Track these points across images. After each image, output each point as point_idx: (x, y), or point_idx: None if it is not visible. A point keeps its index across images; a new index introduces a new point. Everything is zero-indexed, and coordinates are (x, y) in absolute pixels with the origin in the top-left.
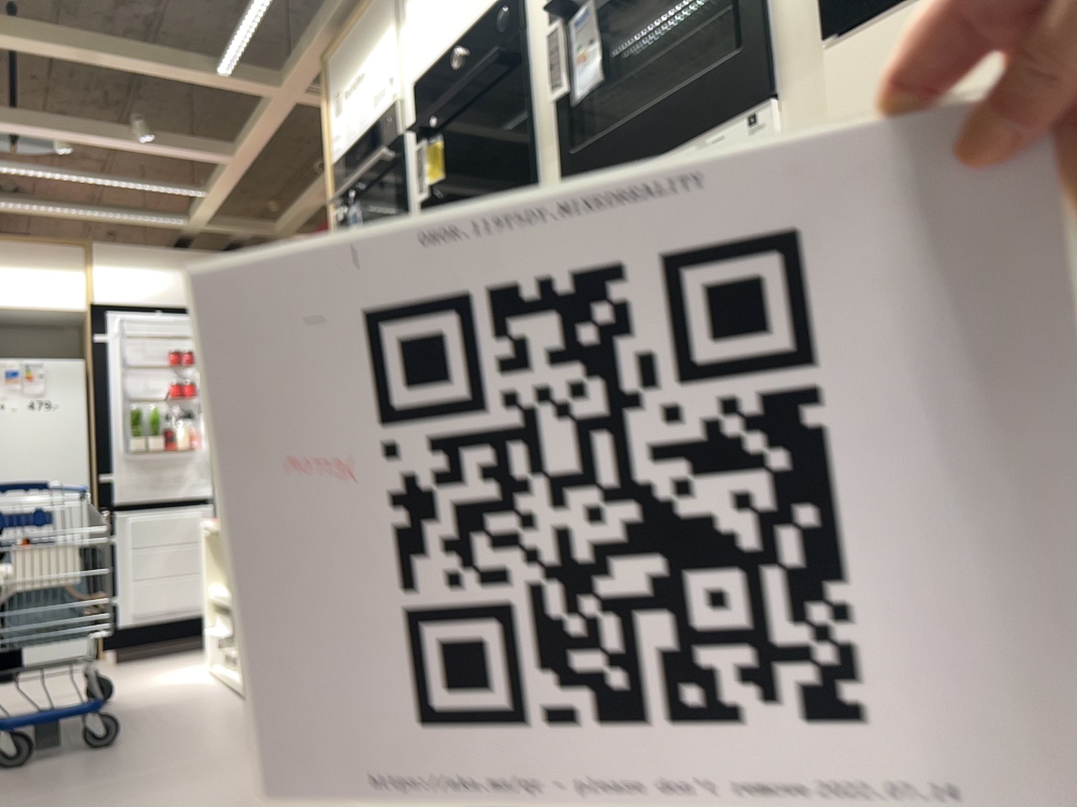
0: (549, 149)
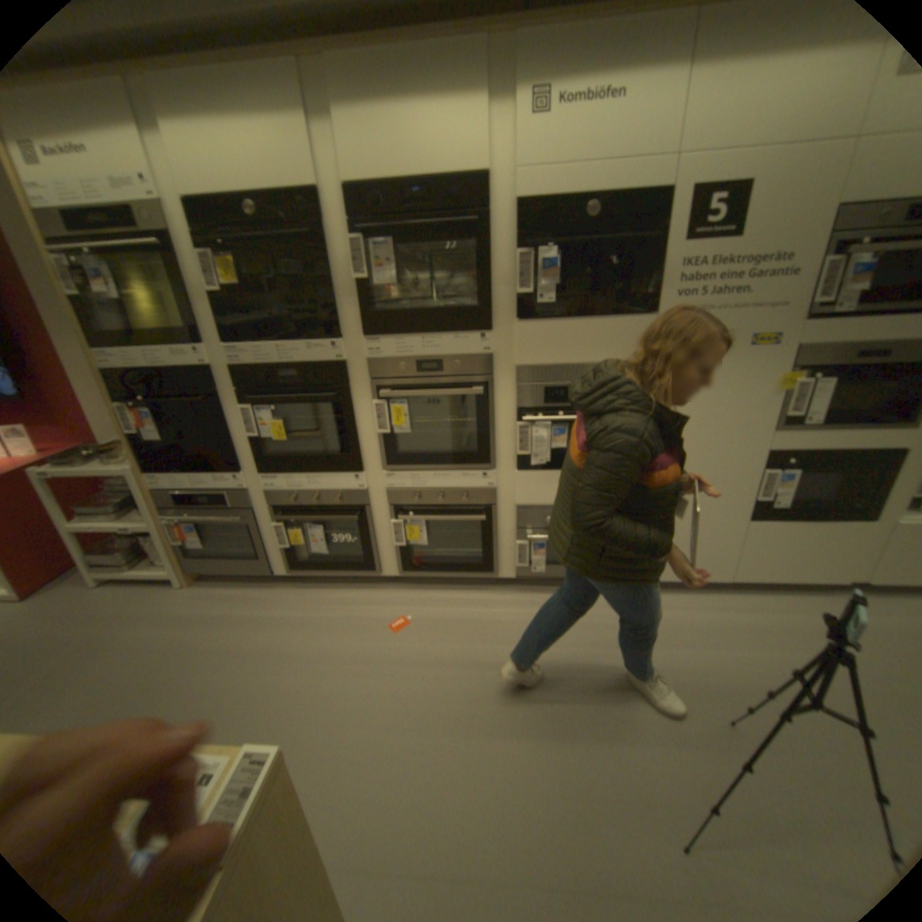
0: (349, 303)
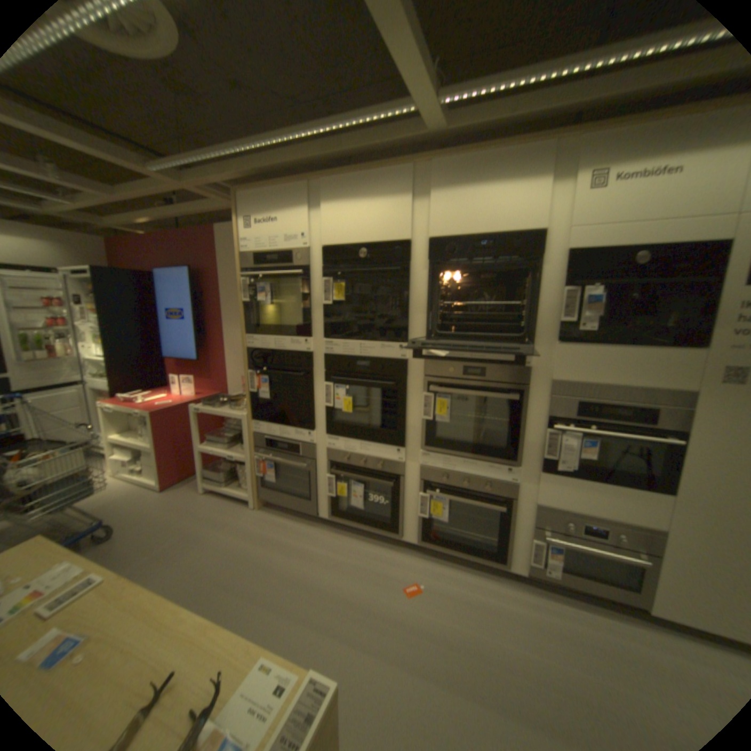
0: (418, 317)
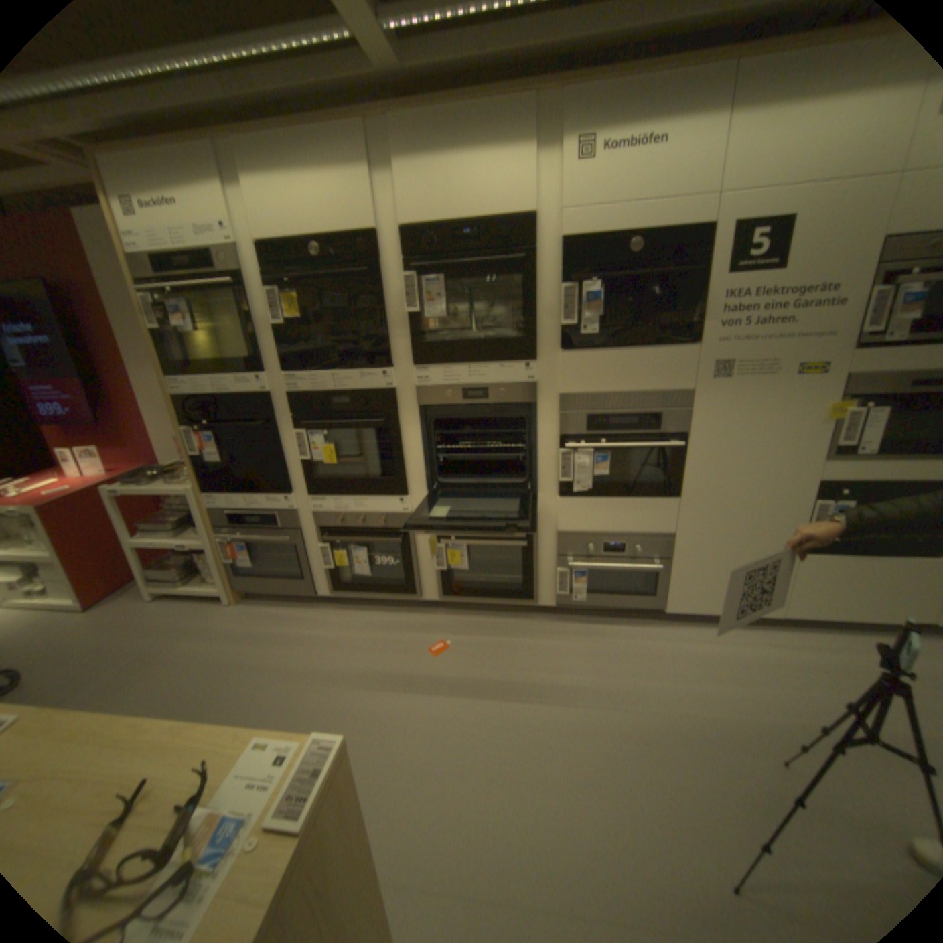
0: (400, 335)
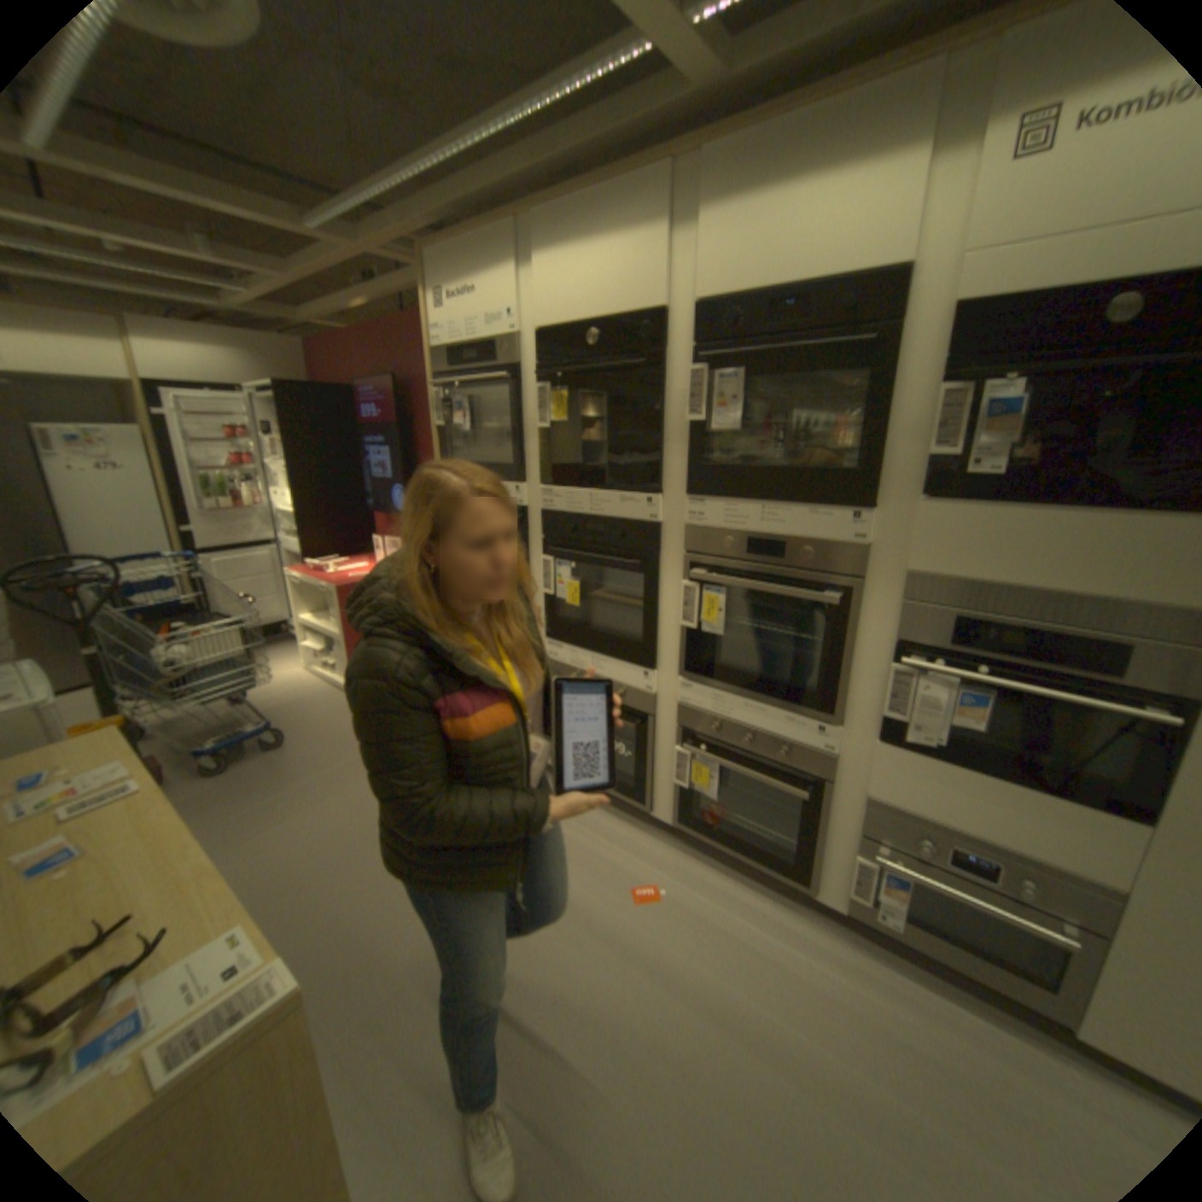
0: (678, 450)
